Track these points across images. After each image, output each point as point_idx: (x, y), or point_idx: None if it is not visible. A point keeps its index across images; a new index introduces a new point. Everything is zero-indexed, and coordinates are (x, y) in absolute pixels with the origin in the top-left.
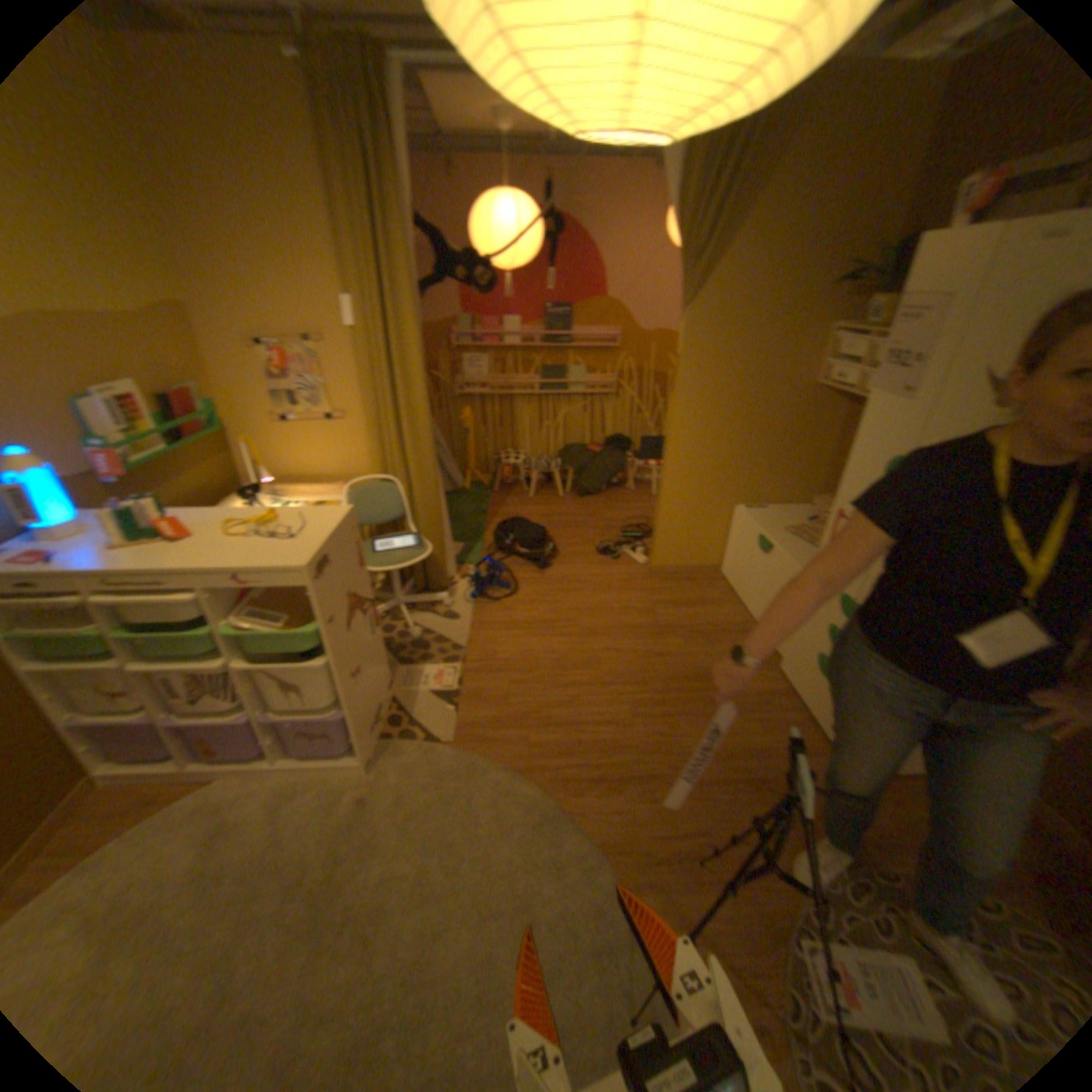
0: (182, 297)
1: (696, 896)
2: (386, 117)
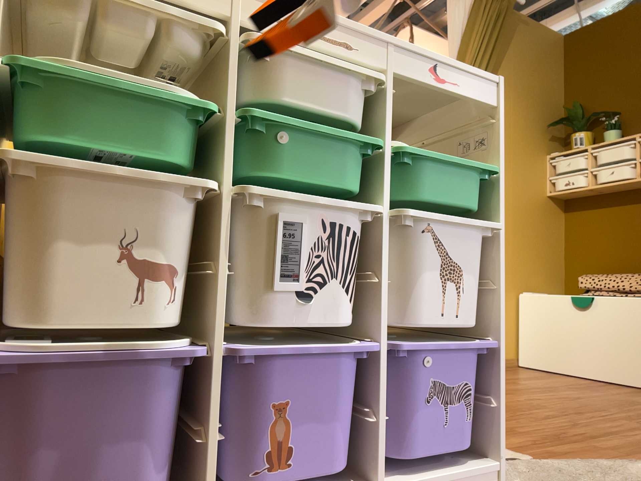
0: None
1: None
2: None
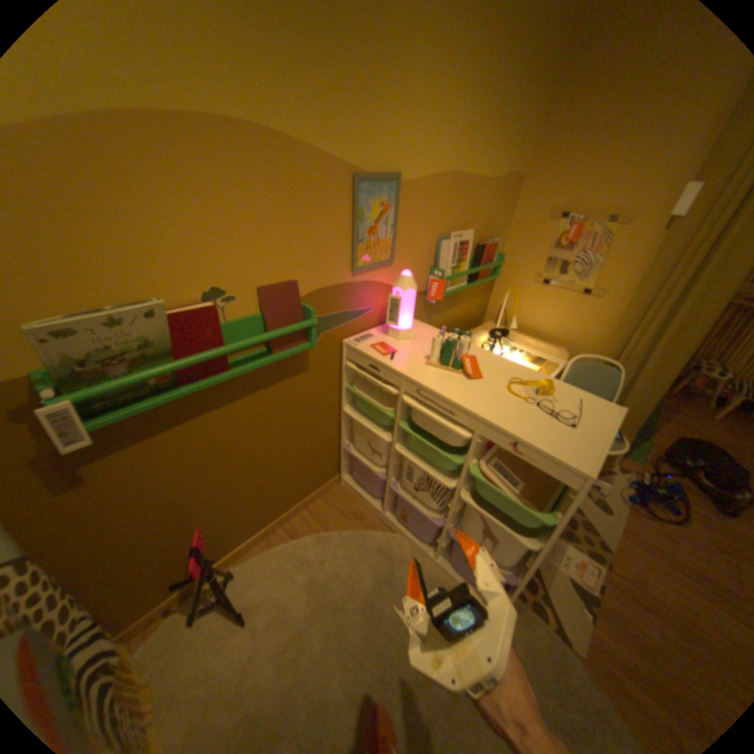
0: (528, 169)
1: None
2: None
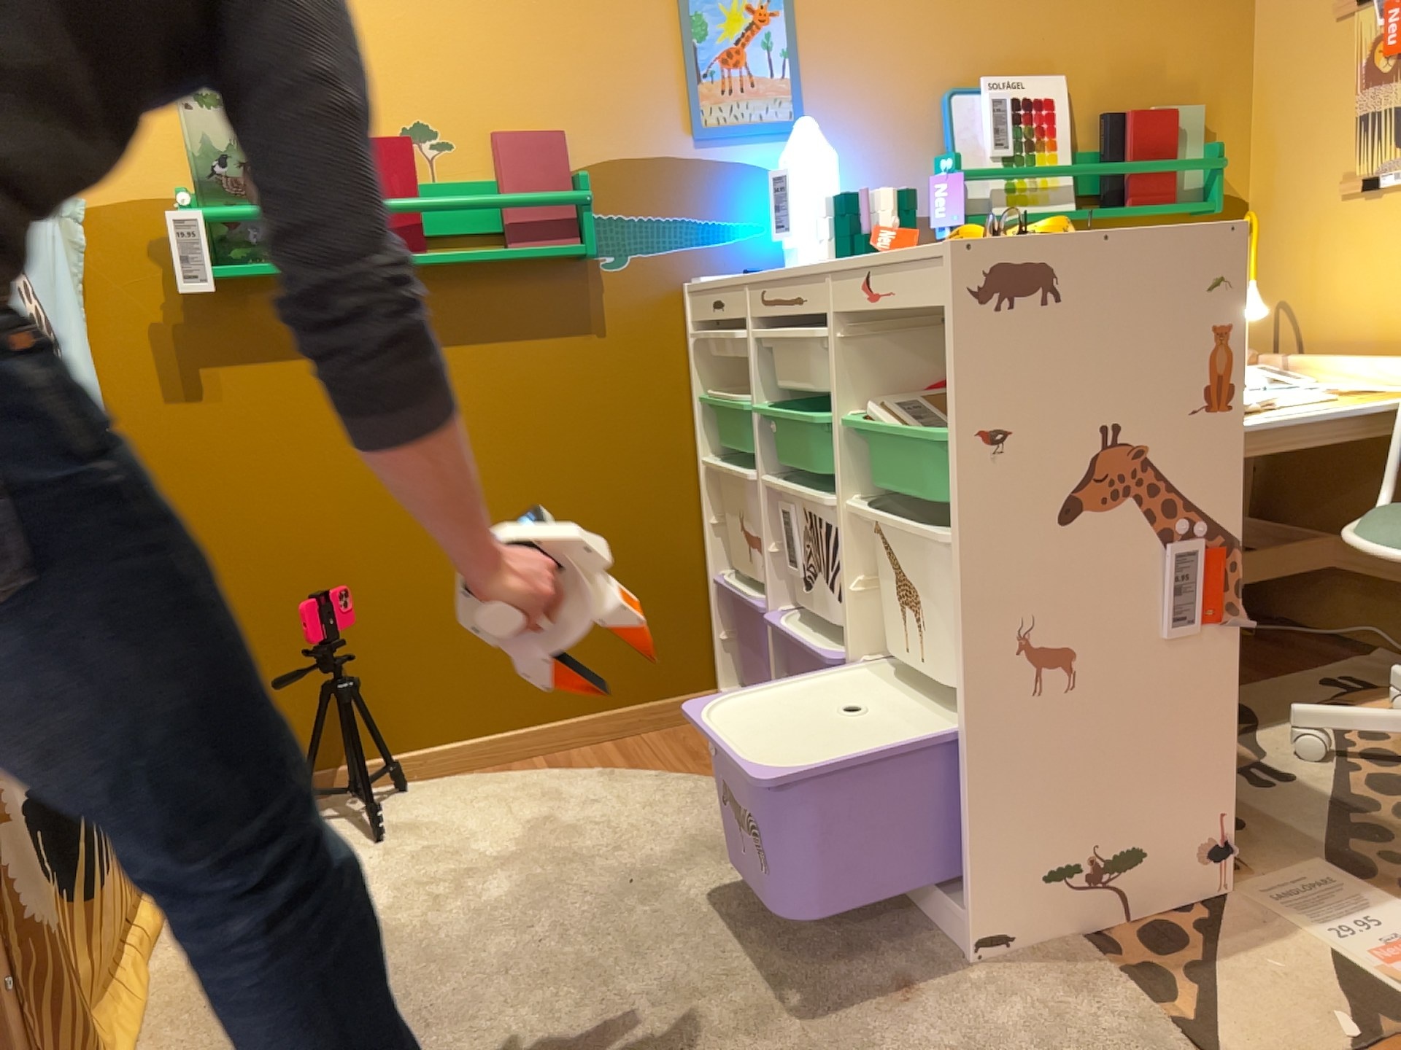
0: None
1: None
2: None
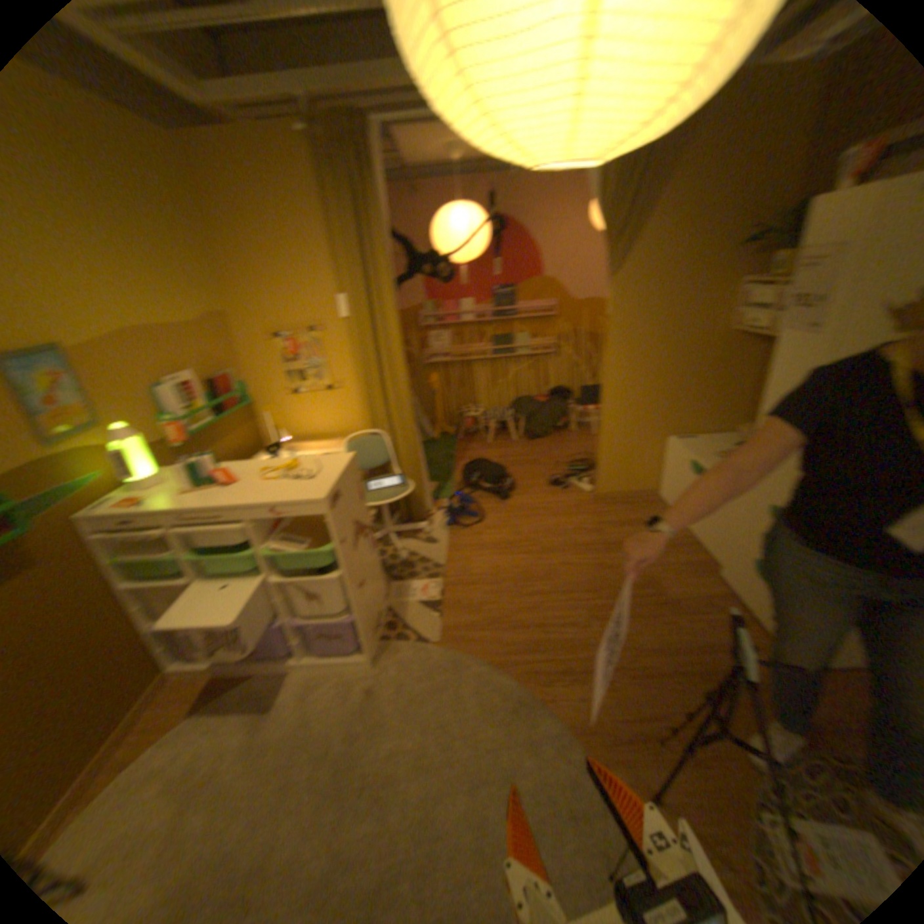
0: (228, 307)
1: (660, 772)
2: (372, 162)
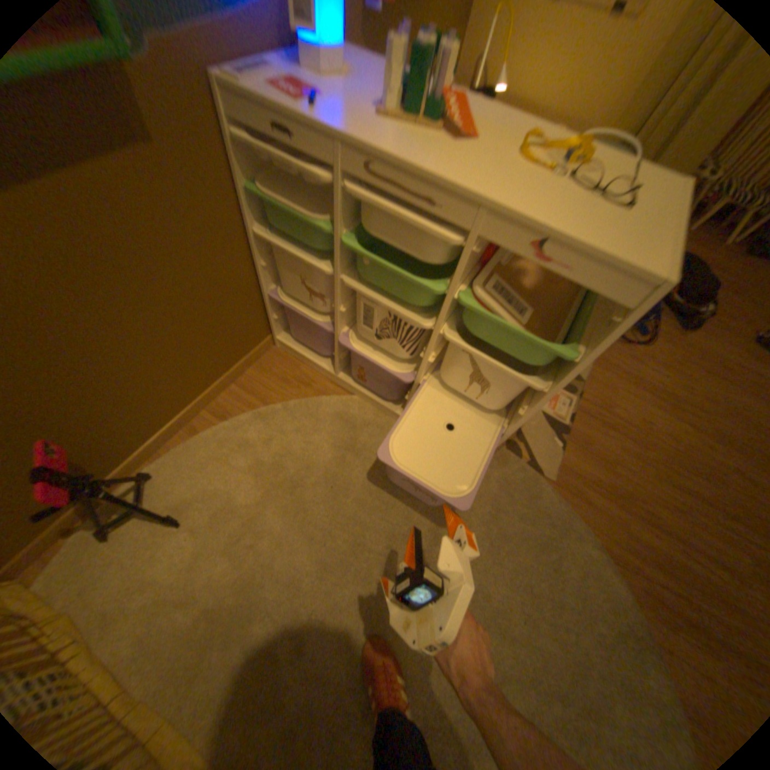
0: None
1: None
2: None
